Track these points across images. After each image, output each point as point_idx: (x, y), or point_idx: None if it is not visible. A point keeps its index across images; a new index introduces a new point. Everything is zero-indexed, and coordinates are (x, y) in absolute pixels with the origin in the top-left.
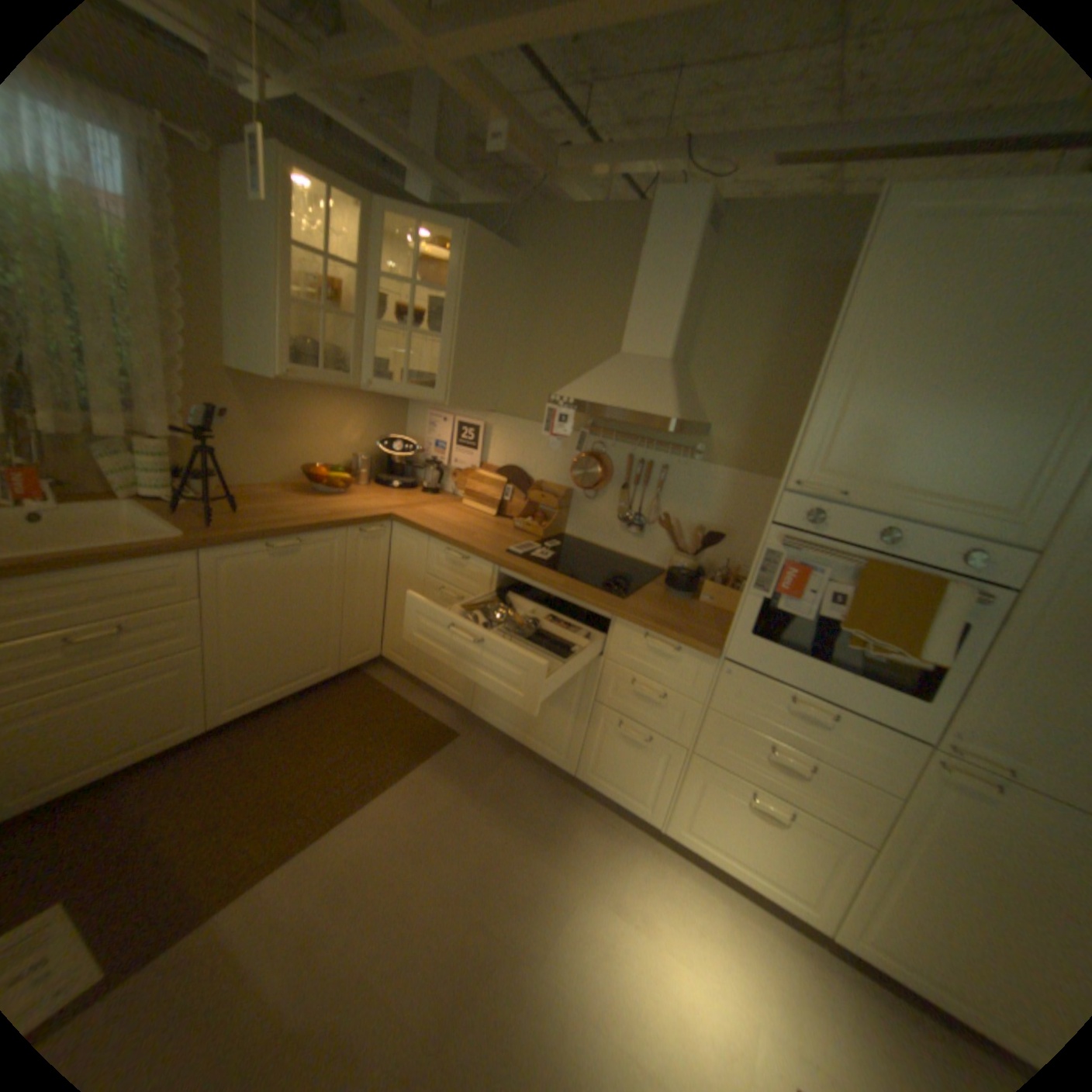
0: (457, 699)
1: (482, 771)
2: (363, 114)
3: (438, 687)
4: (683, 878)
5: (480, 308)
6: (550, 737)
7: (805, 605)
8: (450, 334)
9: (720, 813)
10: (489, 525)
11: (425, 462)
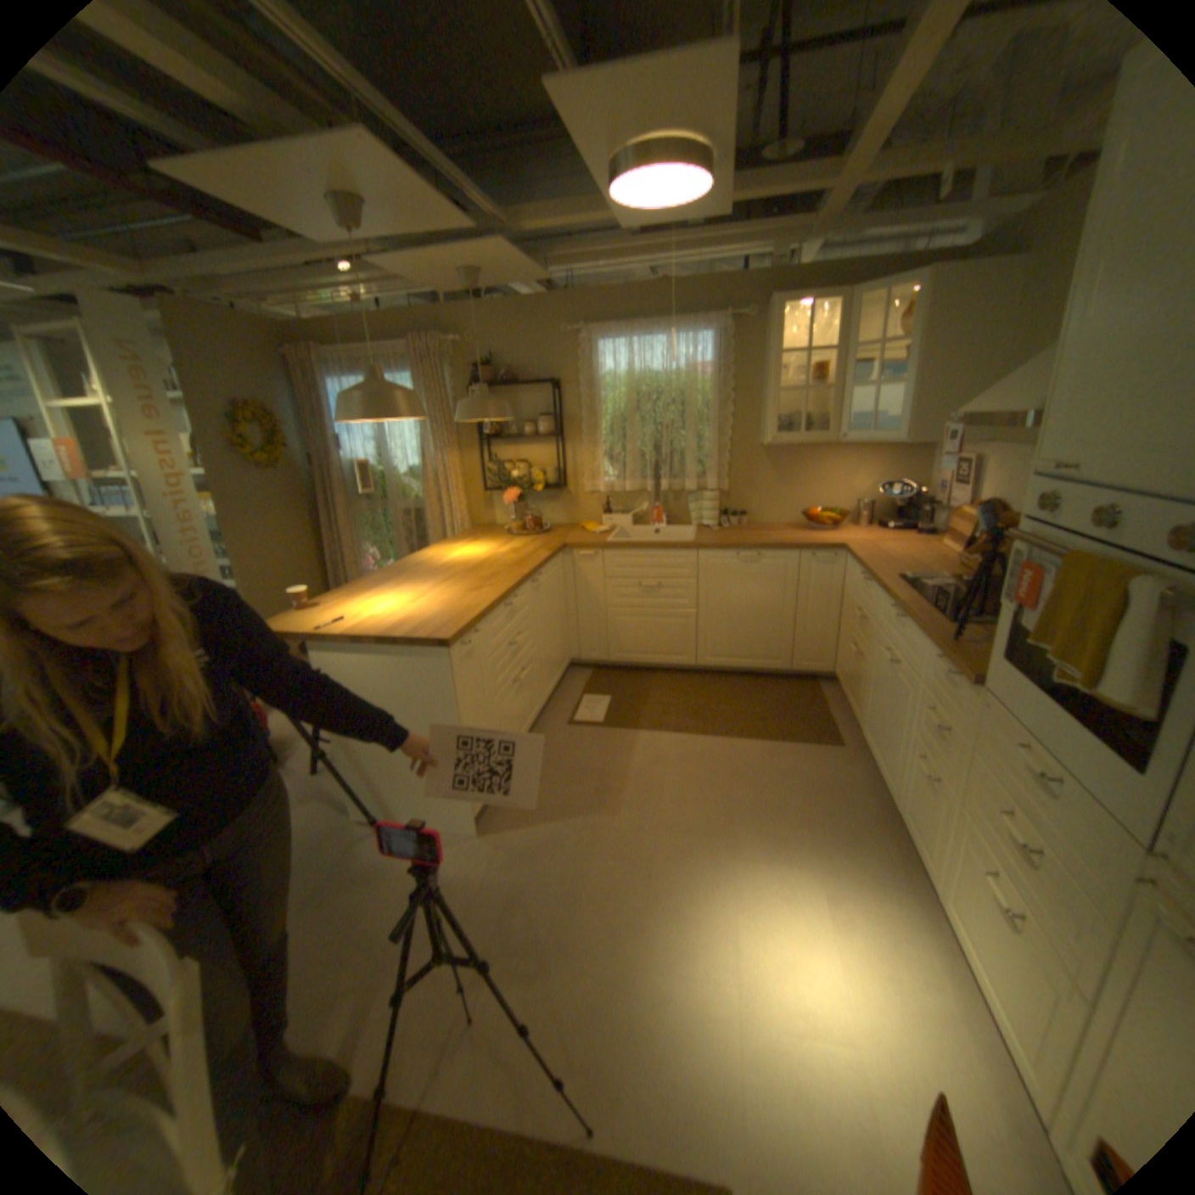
0: (857, 717)
1: (835, 773)
2: (881, 213)
3: (851, 704)
4: (936, 956)
5: (958, 337)
6: (891, 765)
7: (1037, 620)
8: (920, 373)
9: (972, 890)
10: (936, 560)
11: (923, 502)
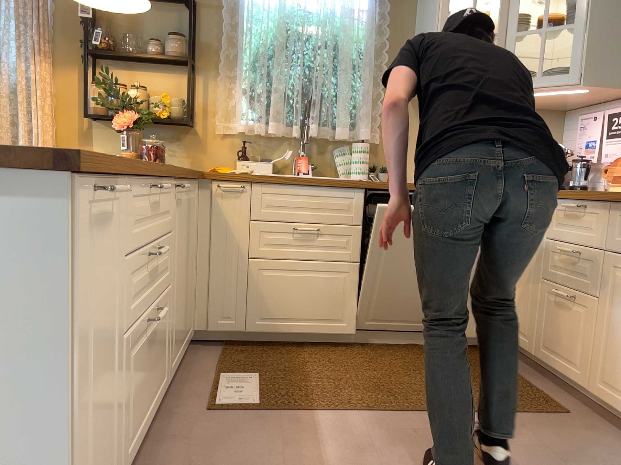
0: (575, 376)
1: (587, 445)
2: None
3: (556, 364)
4: None
5: None
6: None
7: None
8: (588, 19)
9: None
10: None
11: (574, 160)
